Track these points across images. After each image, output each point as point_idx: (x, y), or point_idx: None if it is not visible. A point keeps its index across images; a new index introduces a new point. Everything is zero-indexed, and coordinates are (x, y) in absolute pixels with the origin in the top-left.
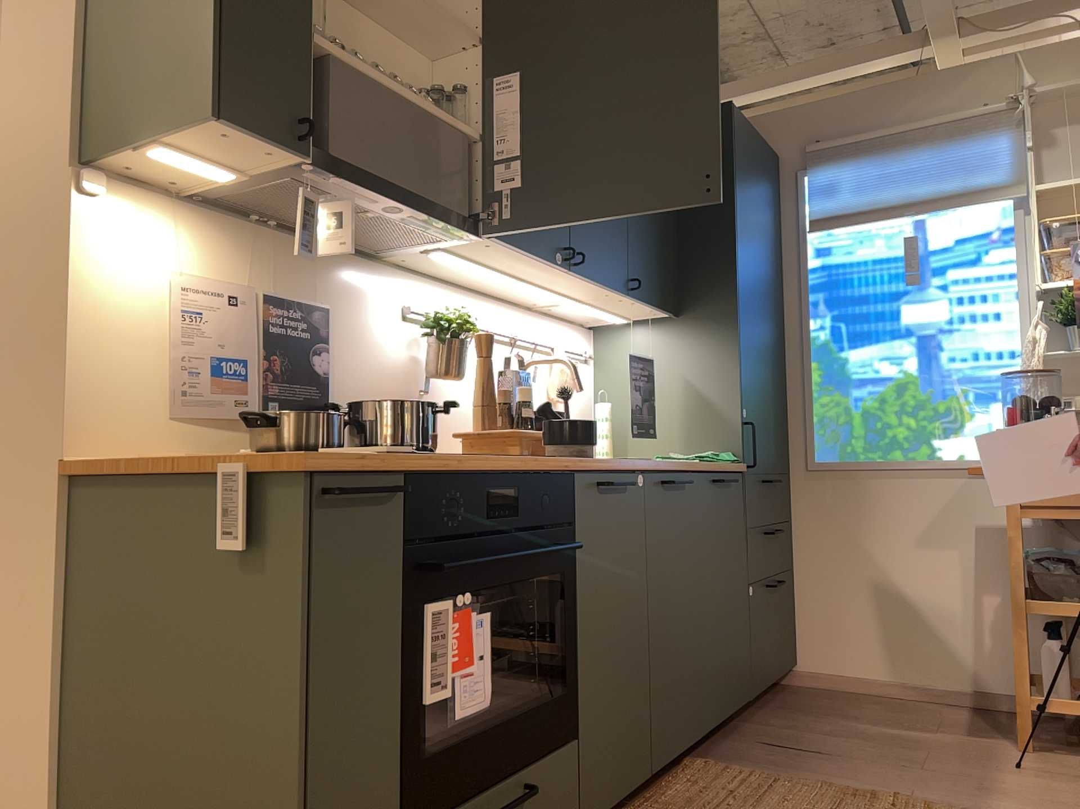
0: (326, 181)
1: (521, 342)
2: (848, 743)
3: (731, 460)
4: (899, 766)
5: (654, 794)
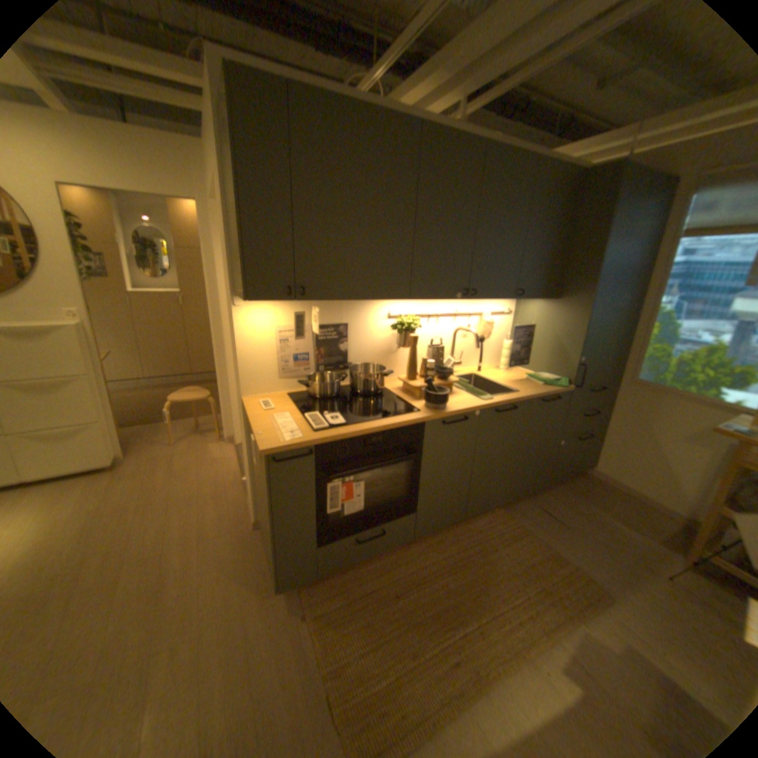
0: (311, 301)
1: (460, 314)
2: (584, 525)
3: (561, 386)
4: (598, 550)
5: (468, 523)
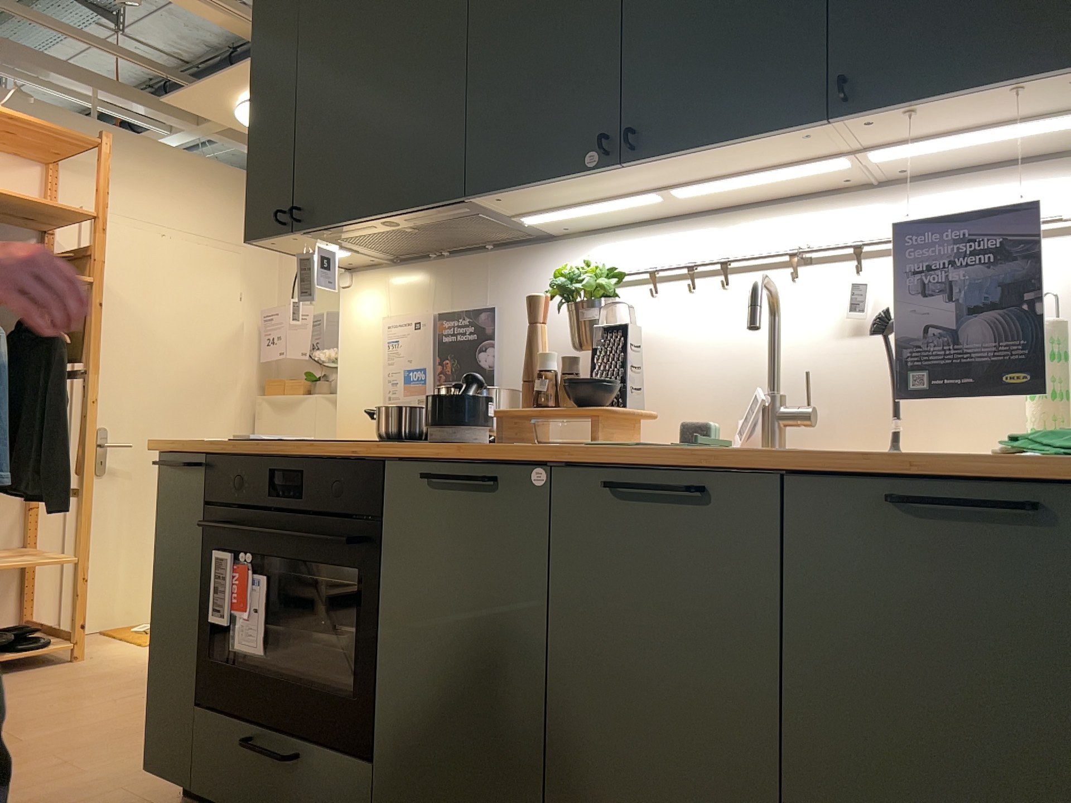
0: (333, 234)
1: (827, 255)
2: None
3: None
4: None
5: None
